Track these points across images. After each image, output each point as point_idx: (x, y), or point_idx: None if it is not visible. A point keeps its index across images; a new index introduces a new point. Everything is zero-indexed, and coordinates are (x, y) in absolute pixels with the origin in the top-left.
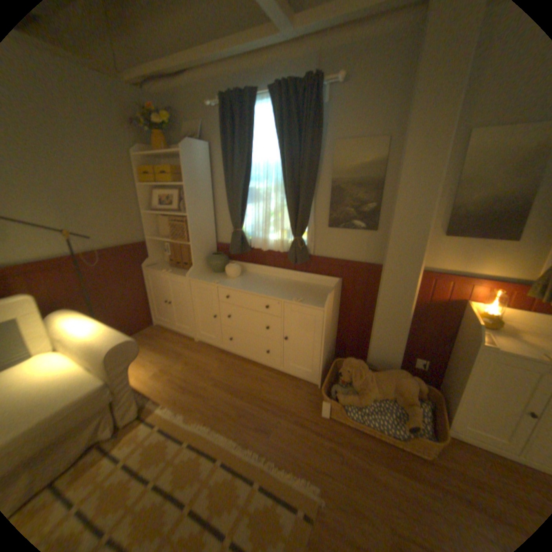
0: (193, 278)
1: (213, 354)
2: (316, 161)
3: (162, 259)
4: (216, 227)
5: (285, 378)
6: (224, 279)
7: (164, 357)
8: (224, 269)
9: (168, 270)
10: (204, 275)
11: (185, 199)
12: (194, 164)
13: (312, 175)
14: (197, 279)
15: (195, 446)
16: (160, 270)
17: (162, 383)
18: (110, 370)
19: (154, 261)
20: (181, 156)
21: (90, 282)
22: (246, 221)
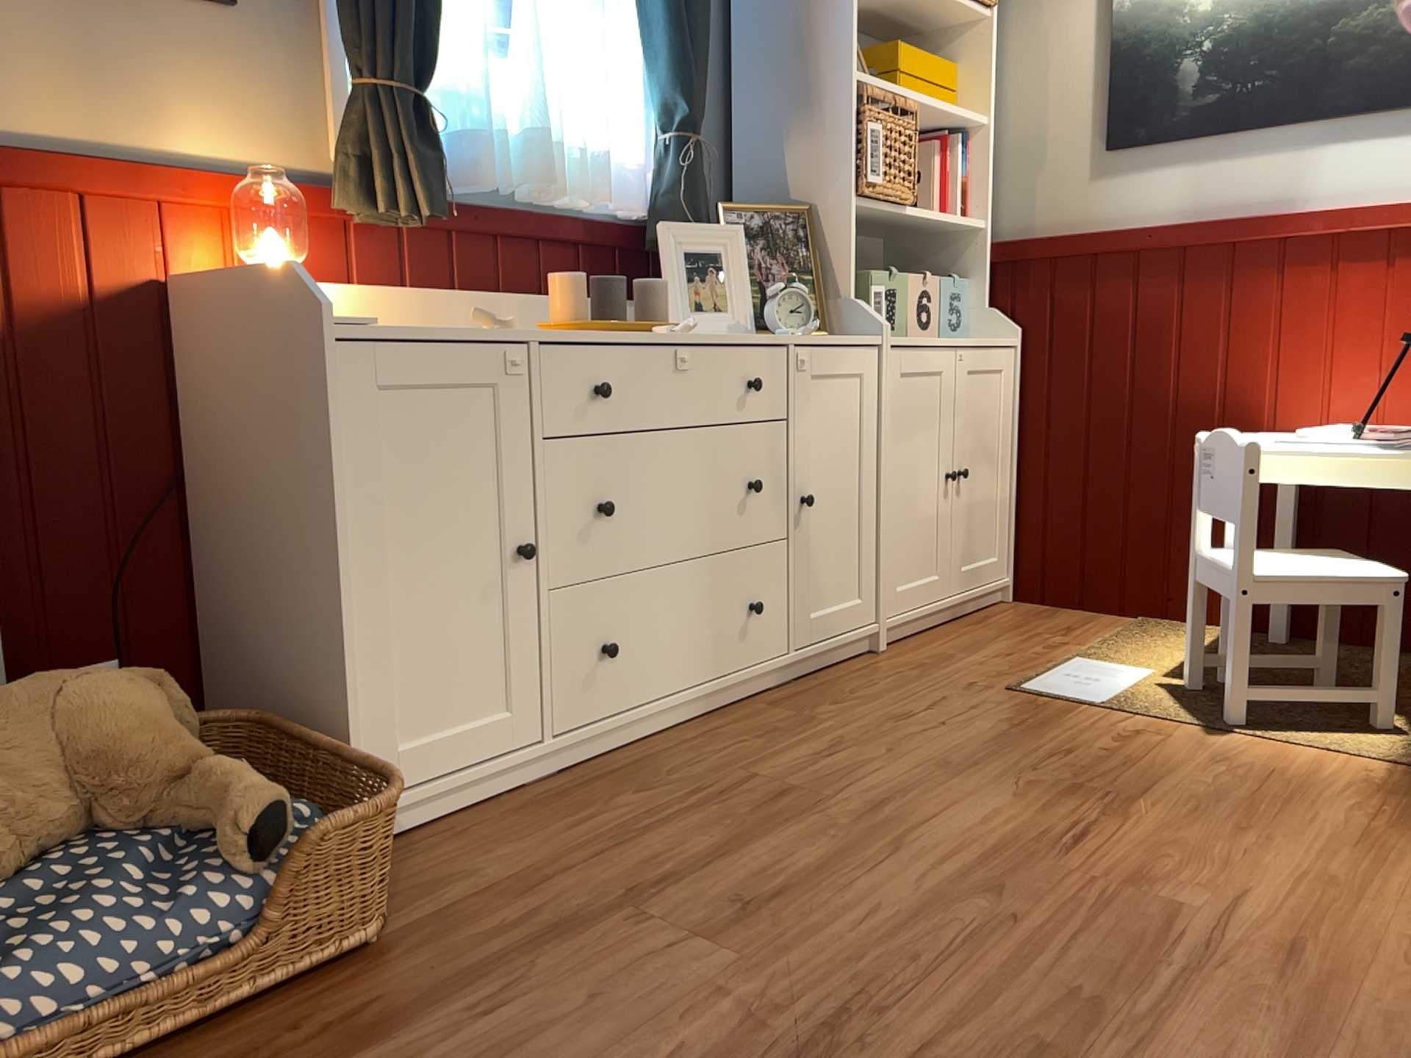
0: None
1: None
2: None
3: None
4: None
5: None
6: None
7: None
8: None
9: None
10: None
11: None
12: None
13: None
14: None
15: None
16: None
17: None
18: None
19: None
20: None
21: None
22: None
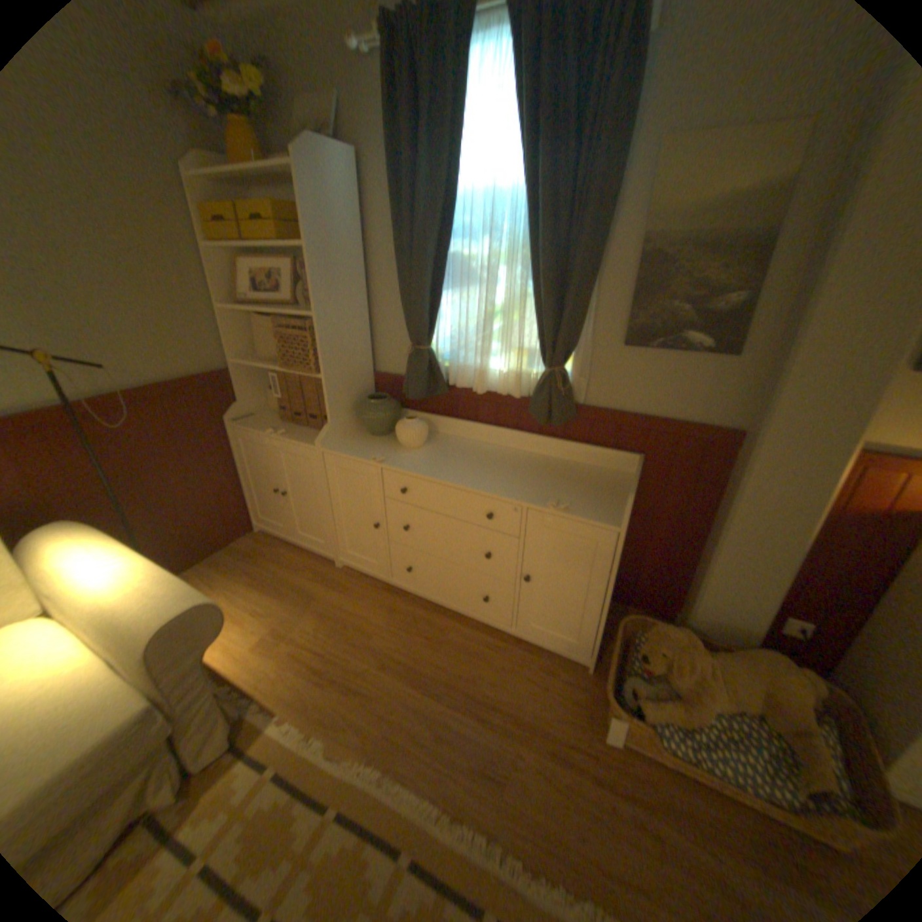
0: (332, 447)
1: (374, 593)
2: (616, 187)
3: (265, 402)
4: (374, 338)
5: (521, 649)
6: (396, 450)
7: (280, 601)
8: (392, 428)
9: (278, 427)
10: (354, 441)
11: (311, 277)
12: (326, 197)
13: (603, 222)
14: (340, 449)
15: (354, 813)
16: (264, 426)
17: (277, 659)
18: (165, 669)
19: (250, 407)
20: (296, 176)
21: (120, 455)
22: (440, 327)
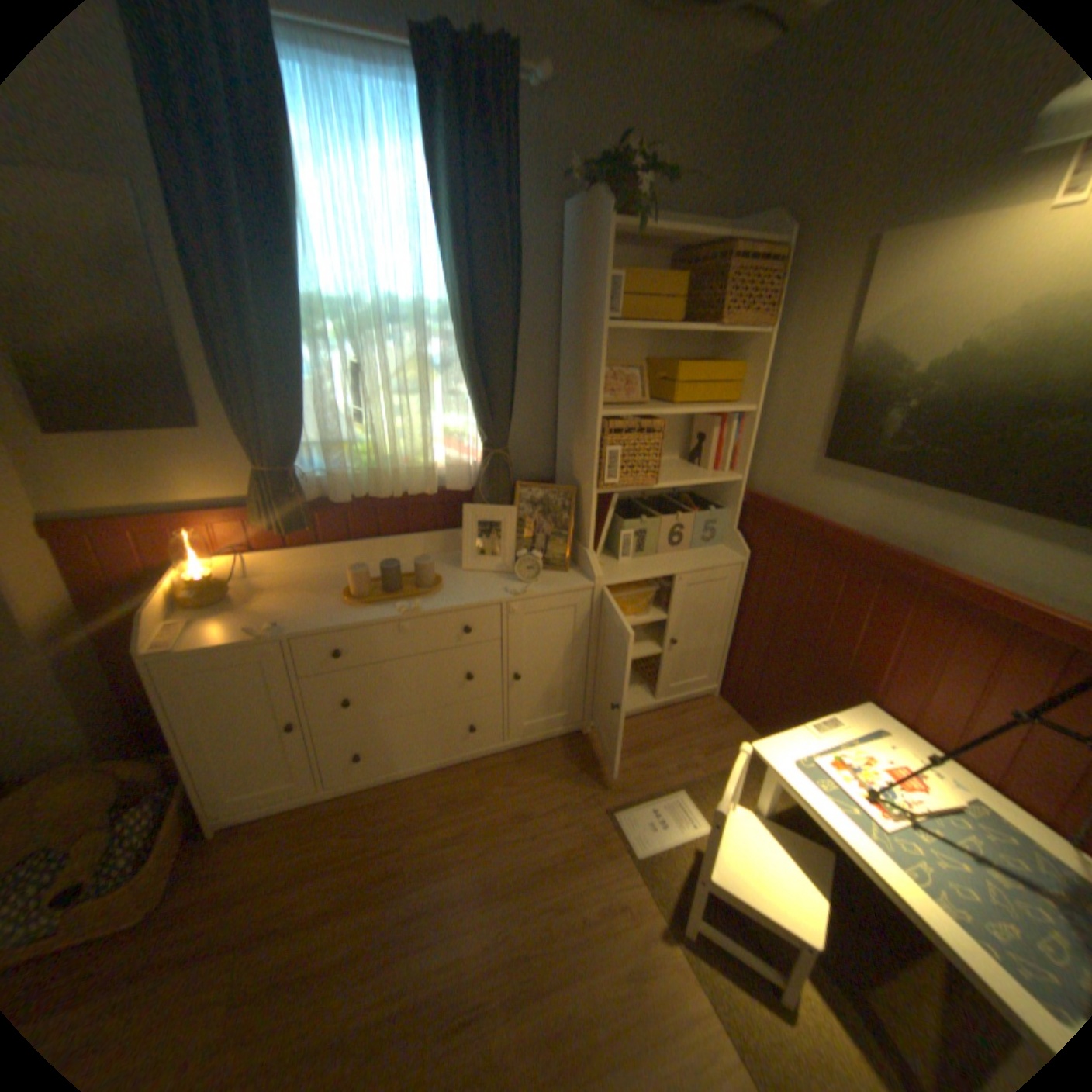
0: None
1: None
2: None
3: None
4: None
5: None
6: None
7: None
8: None
9: None
10: None
11: None
12: None
13: None
14: None
15: None
16: None
17: None
18: None
19: None
20: None
21: None
22: None
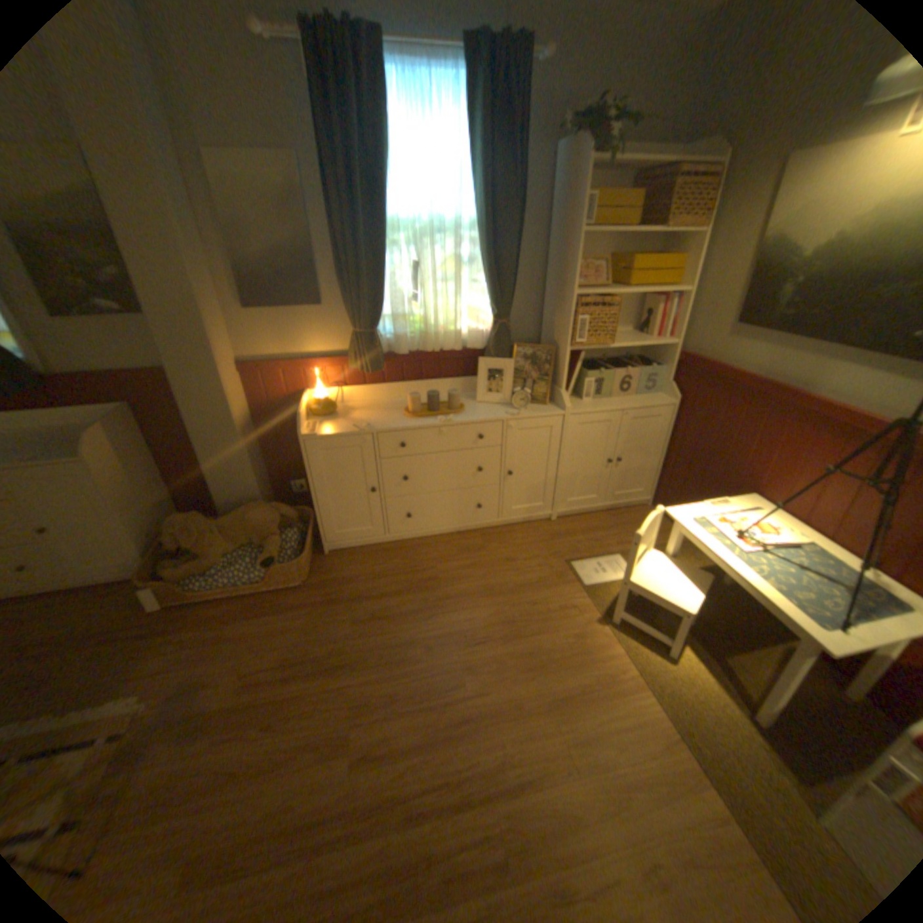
0: None
1: None
2: None
3: None
4: None
5: (85, 593)
6: None
7: None
8: None
9: None
10: None
11: None
12: None
13: None
14: None
15: None
16: None
17: None
18: None
19: None
20: None
21: None
22: None
